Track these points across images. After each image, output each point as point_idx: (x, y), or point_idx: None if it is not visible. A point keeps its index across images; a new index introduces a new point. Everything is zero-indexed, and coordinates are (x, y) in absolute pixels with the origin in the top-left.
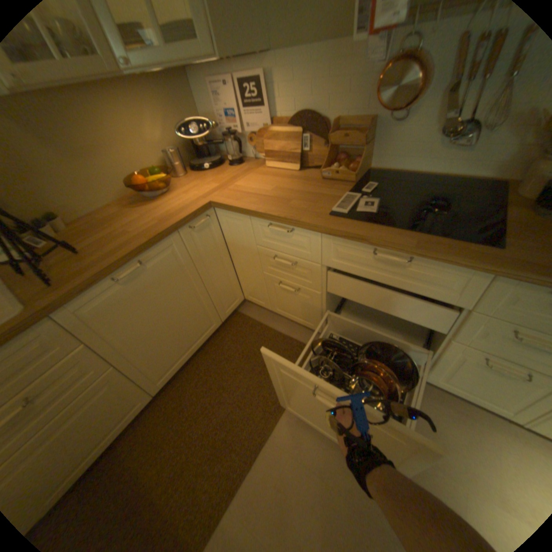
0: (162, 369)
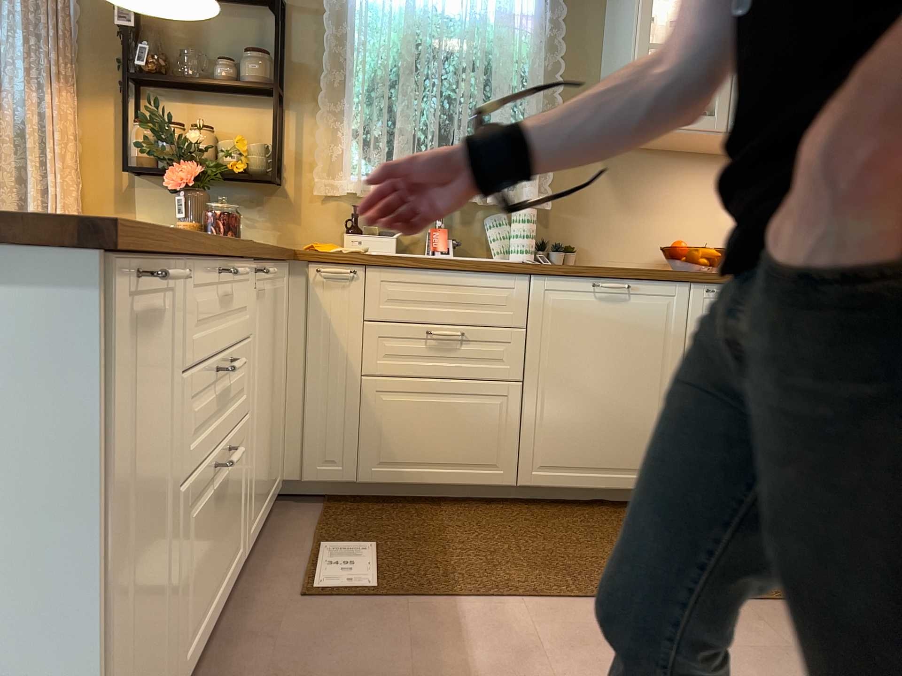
0: (554, 454)
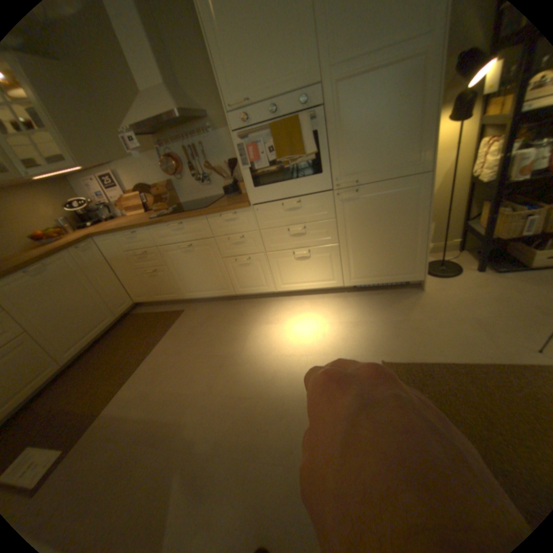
0: (67, 343)
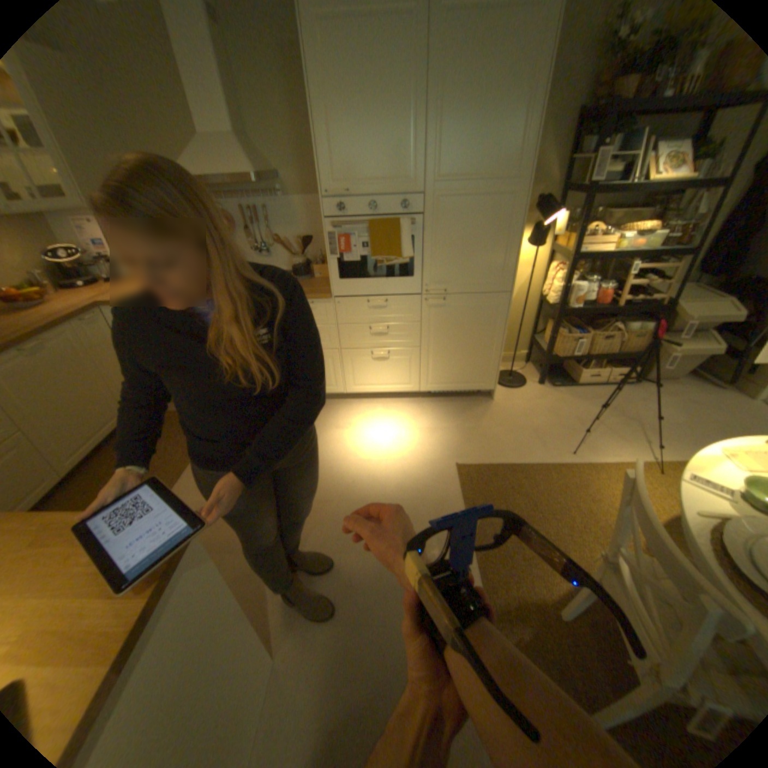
0: (67, 449)
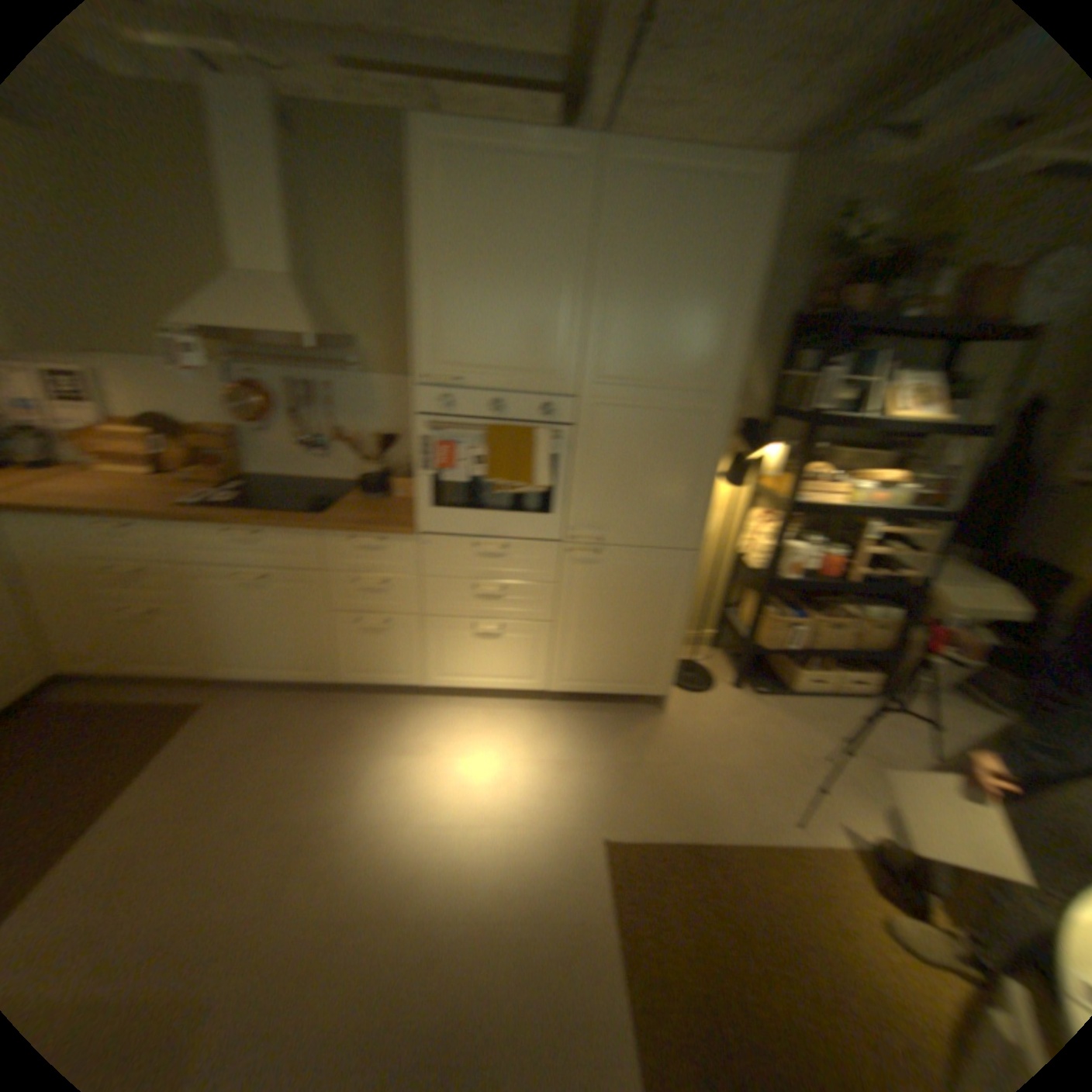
0: None
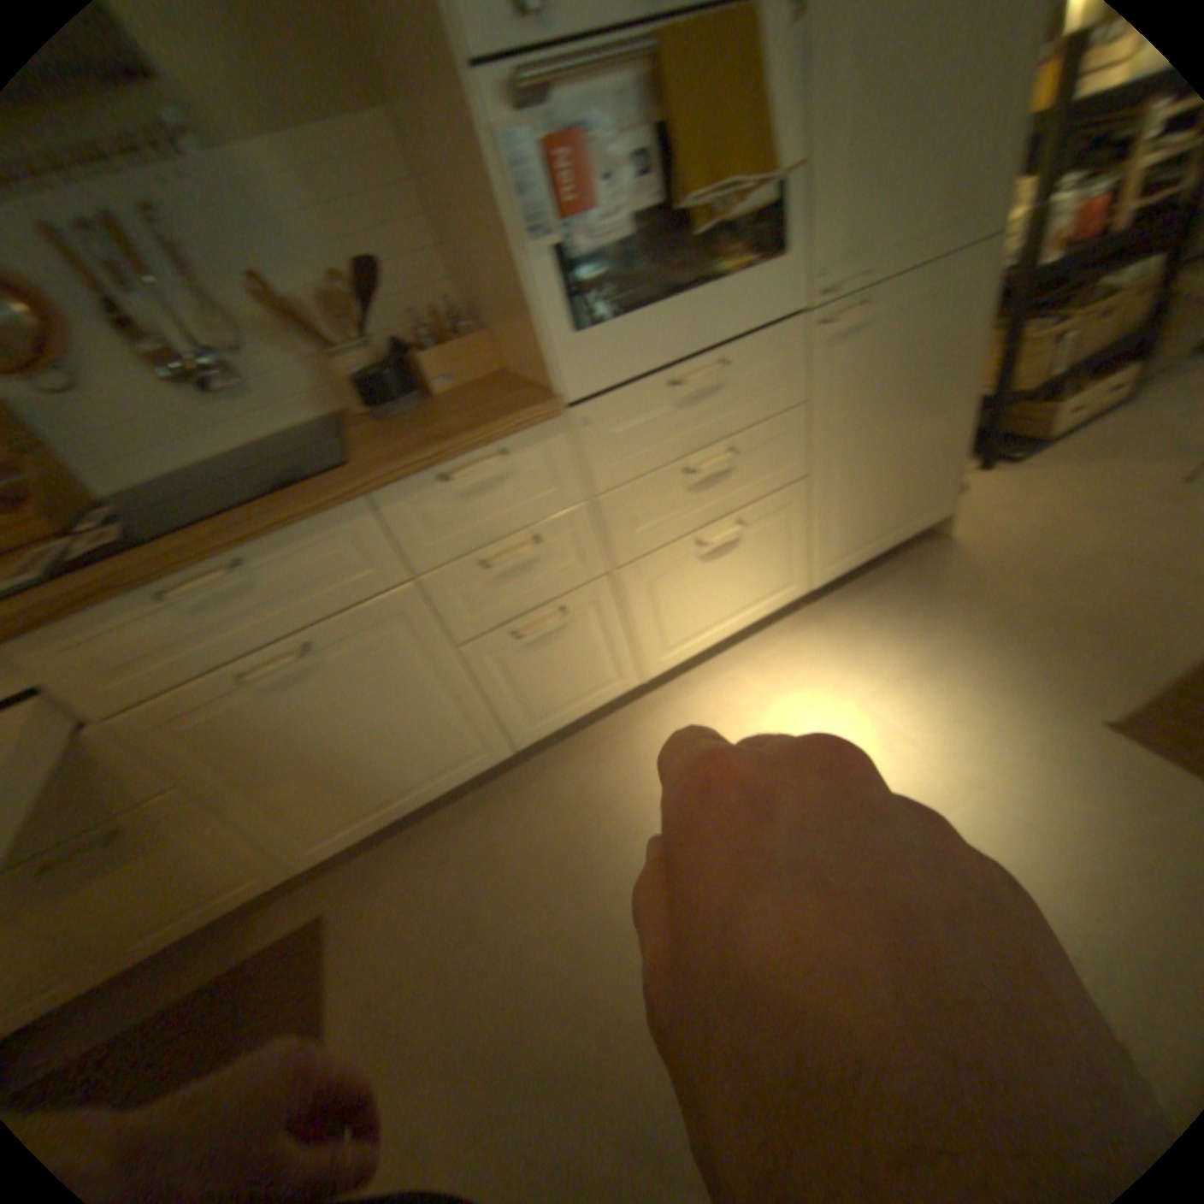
0: None
